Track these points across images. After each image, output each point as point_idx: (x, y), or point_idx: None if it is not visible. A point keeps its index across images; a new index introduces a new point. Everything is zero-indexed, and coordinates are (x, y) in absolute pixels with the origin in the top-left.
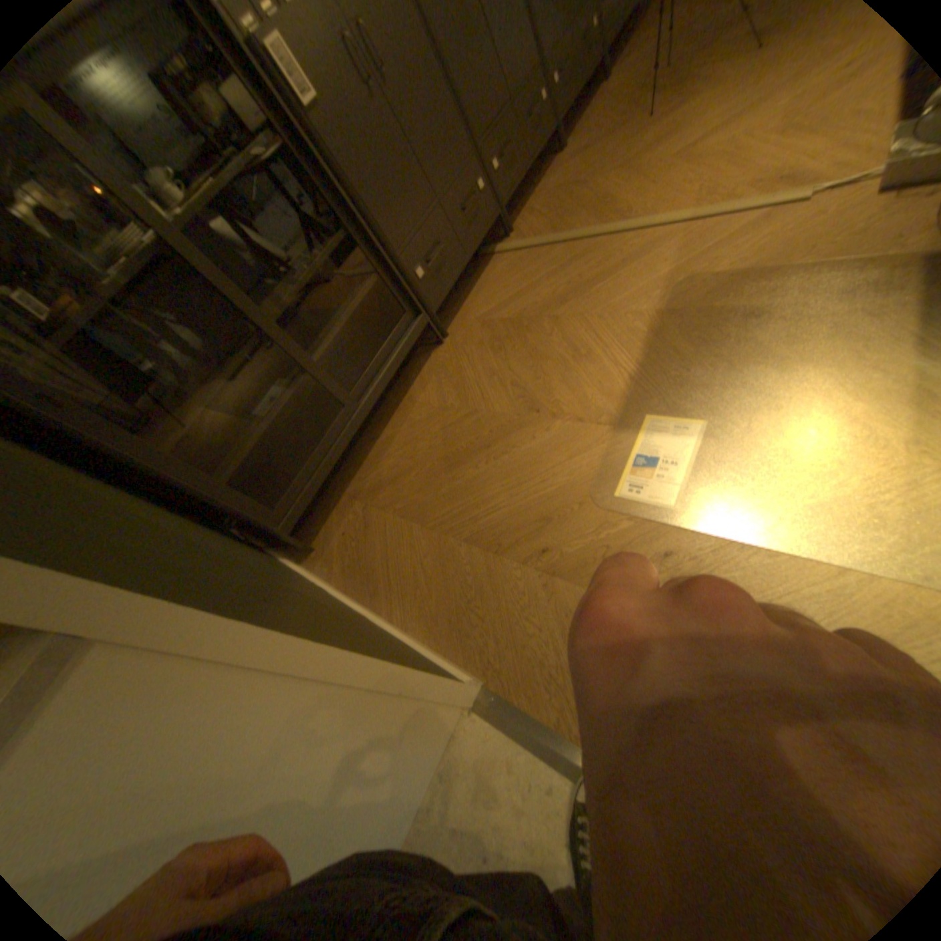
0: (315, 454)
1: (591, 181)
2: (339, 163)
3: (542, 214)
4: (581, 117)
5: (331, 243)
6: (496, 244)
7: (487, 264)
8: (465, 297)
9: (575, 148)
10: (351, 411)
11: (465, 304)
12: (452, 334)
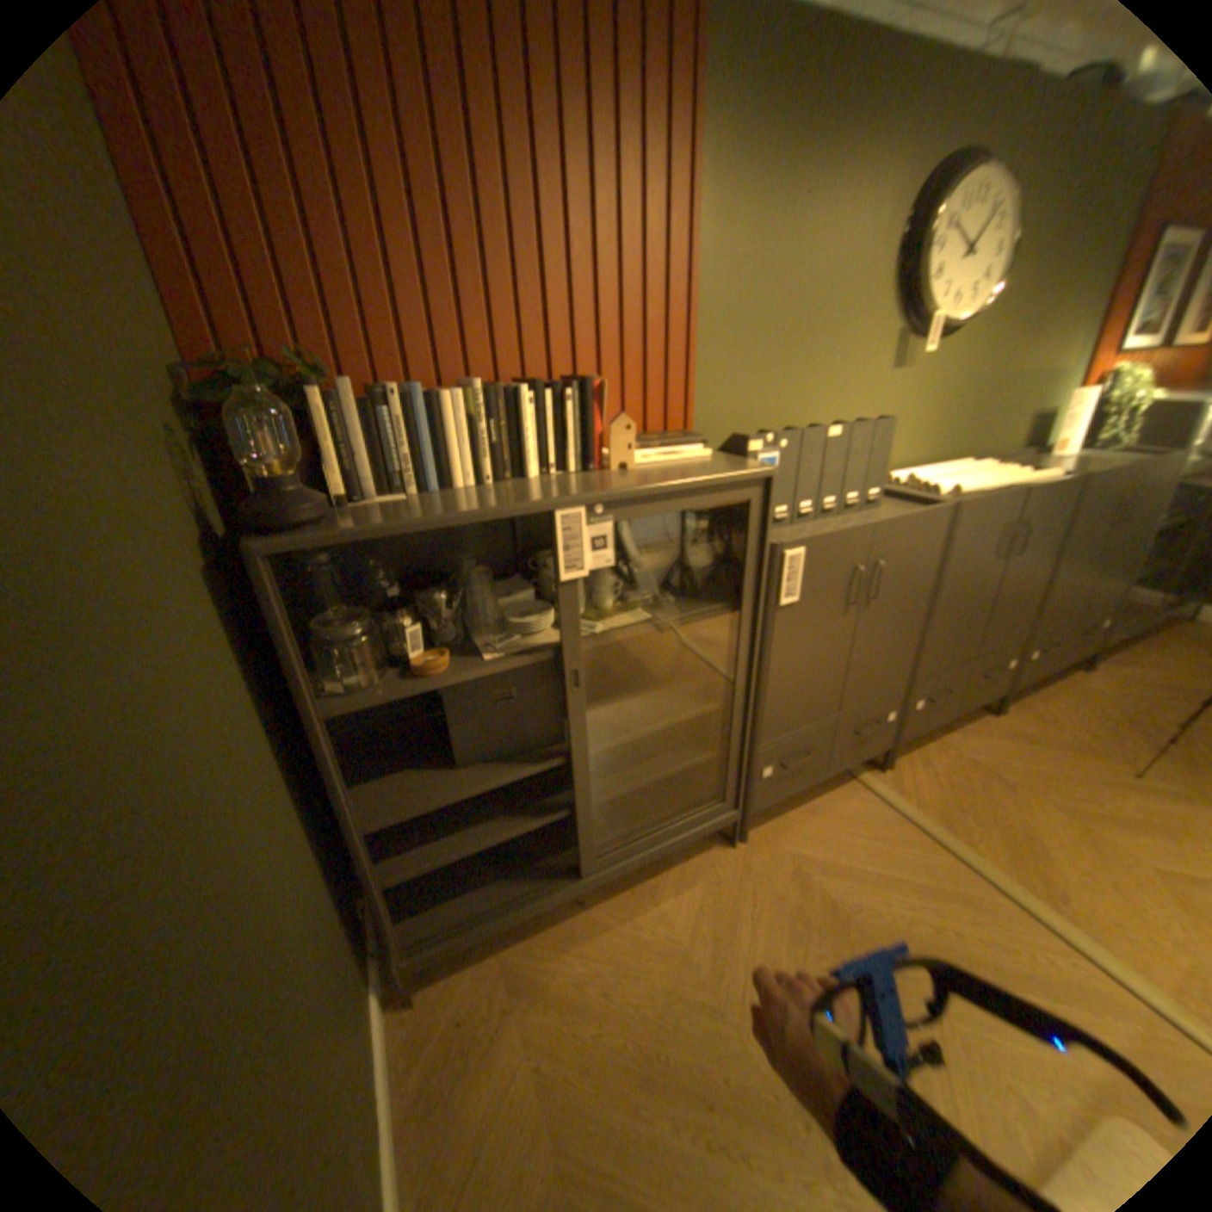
0: (509, 901)
1: (1020, 800)
2: (771, 657)
3: (938, 785)
4: (1035, 696)
5: (704, 706)
6: (862, 770)
7: (838, 786)
8: (790, 806)
9: (1014, 731)
10: (583, 874)
11: (785, 818)
12: (750, 848)
